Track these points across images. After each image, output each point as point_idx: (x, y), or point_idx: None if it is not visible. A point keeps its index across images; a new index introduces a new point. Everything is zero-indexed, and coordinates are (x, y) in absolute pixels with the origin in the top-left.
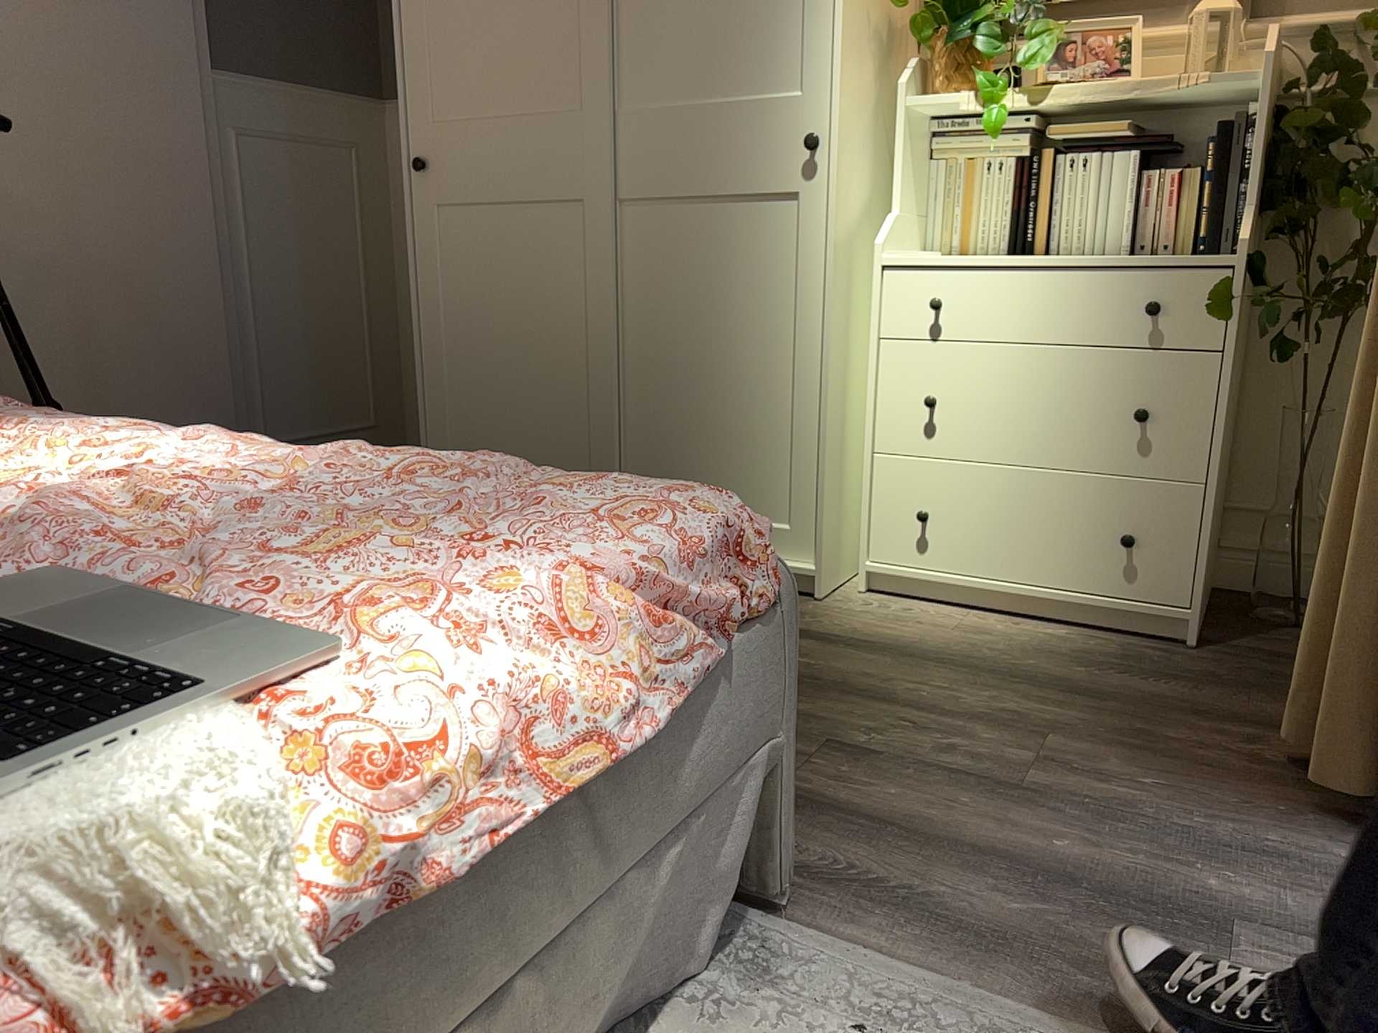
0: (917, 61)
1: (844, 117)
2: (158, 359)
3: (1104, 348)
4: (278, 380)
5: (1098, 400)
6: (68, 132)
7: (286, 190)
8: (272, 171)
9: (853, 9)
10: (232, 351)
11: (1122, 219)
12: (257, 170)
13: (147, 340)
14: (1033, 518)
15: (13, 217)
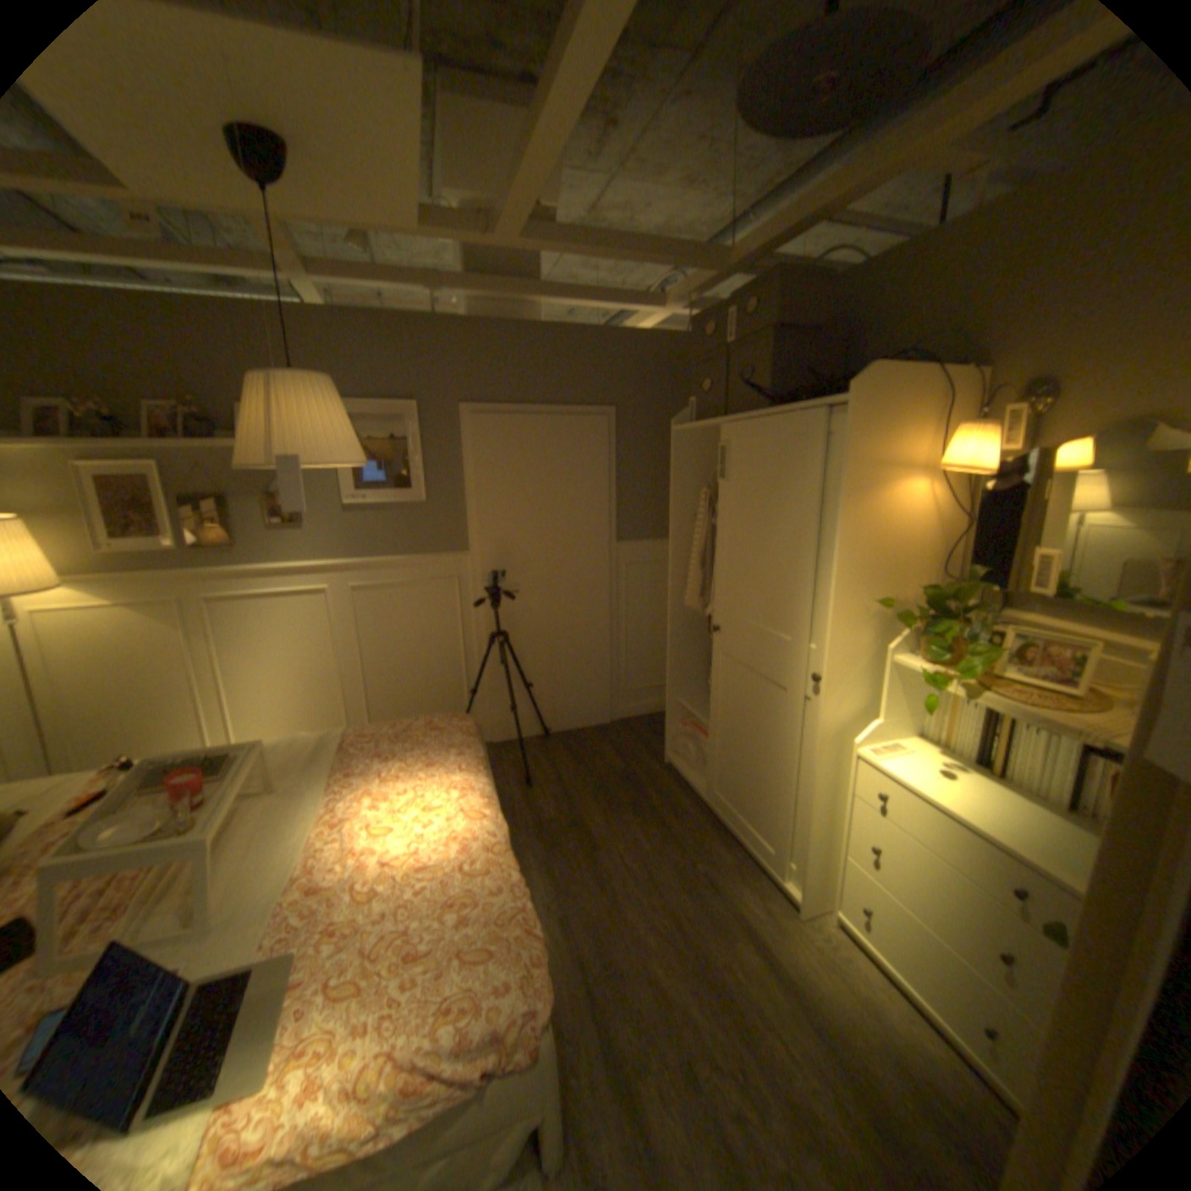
0: (912, 629)
1: (834, 671)
2: (577, 660)
3: (985, 893)
4: (631, 664)
5: (979, 924)
6: (550, 579)
7: (644, 585)
8: (639, 578)
9: (847, 611)
10: (611, 654)
11: (1064, 783)
12: (631, 579)
13: (573, 653)
14: (931, 963)
15: (527, 613)
